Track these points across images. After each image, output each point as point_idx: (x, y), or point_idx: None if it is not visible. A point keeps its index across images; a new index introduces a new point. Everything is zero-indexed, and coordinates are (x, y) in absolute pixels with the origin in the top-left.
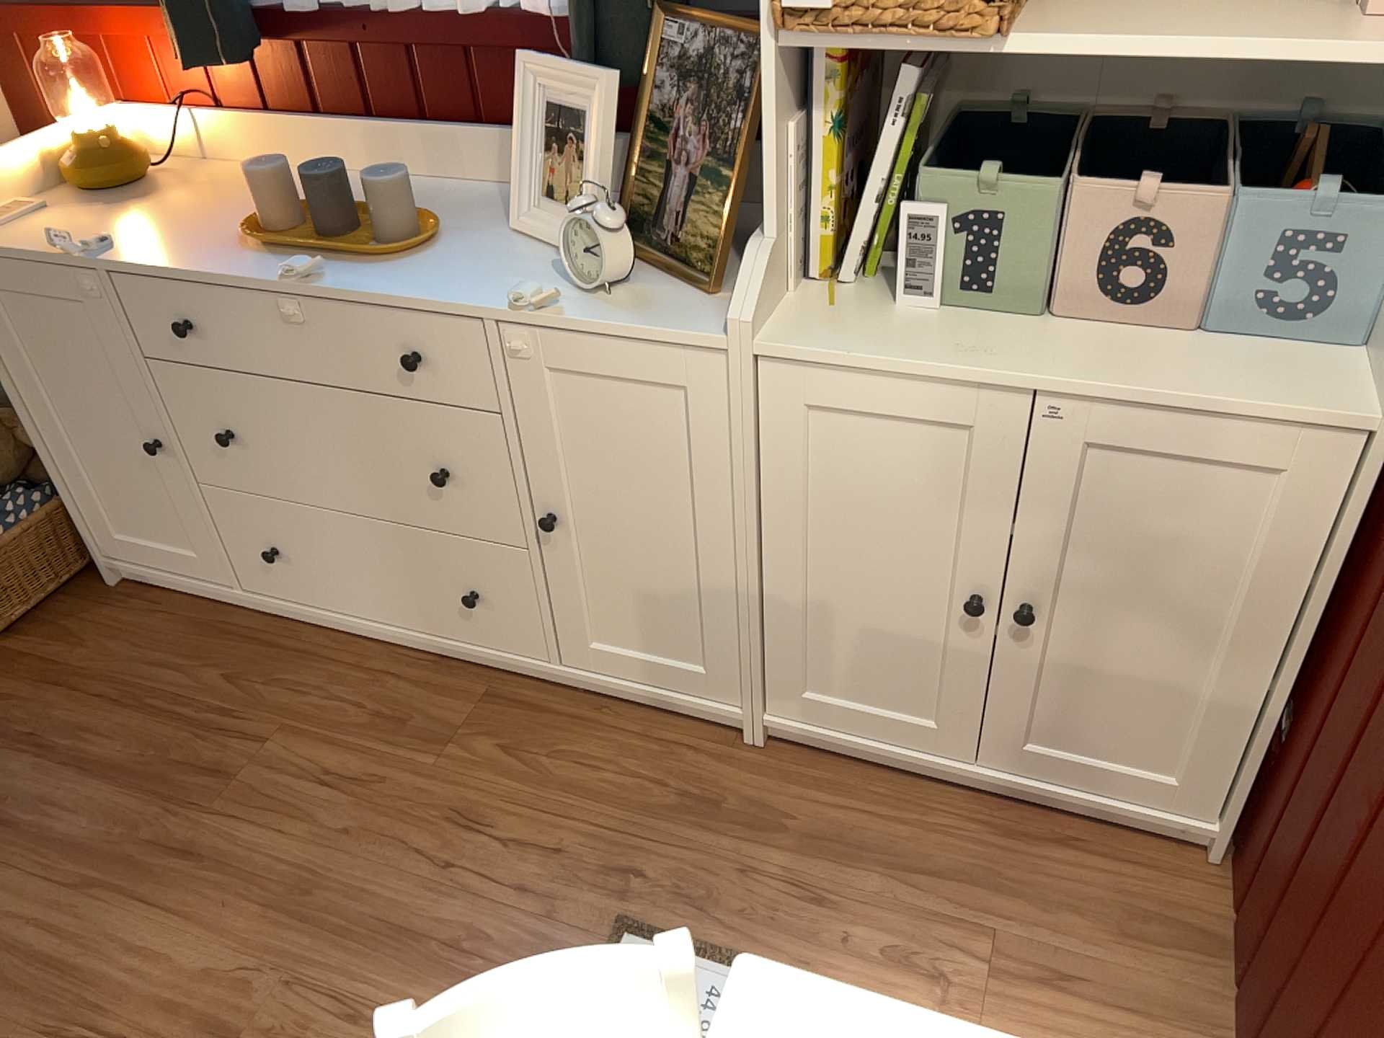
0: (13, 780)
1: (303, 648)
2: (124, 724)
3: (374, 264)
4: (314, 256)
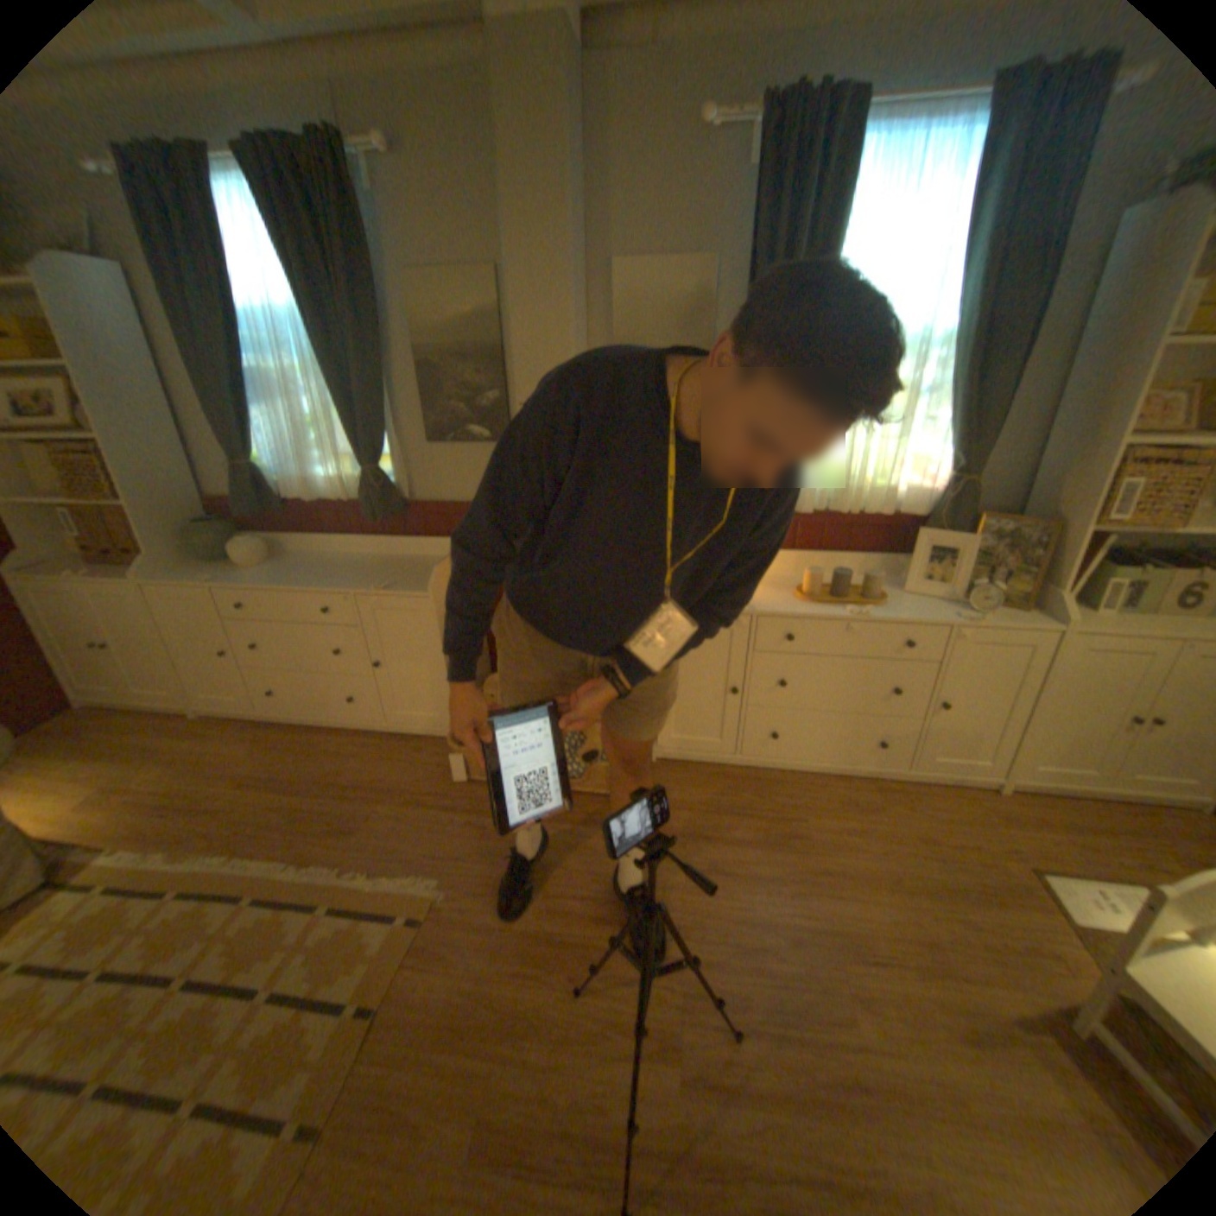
0: (706, 857)
1: (773, 781)
2: (731, 825)
3: (877, 609)
4: (845, 607)
